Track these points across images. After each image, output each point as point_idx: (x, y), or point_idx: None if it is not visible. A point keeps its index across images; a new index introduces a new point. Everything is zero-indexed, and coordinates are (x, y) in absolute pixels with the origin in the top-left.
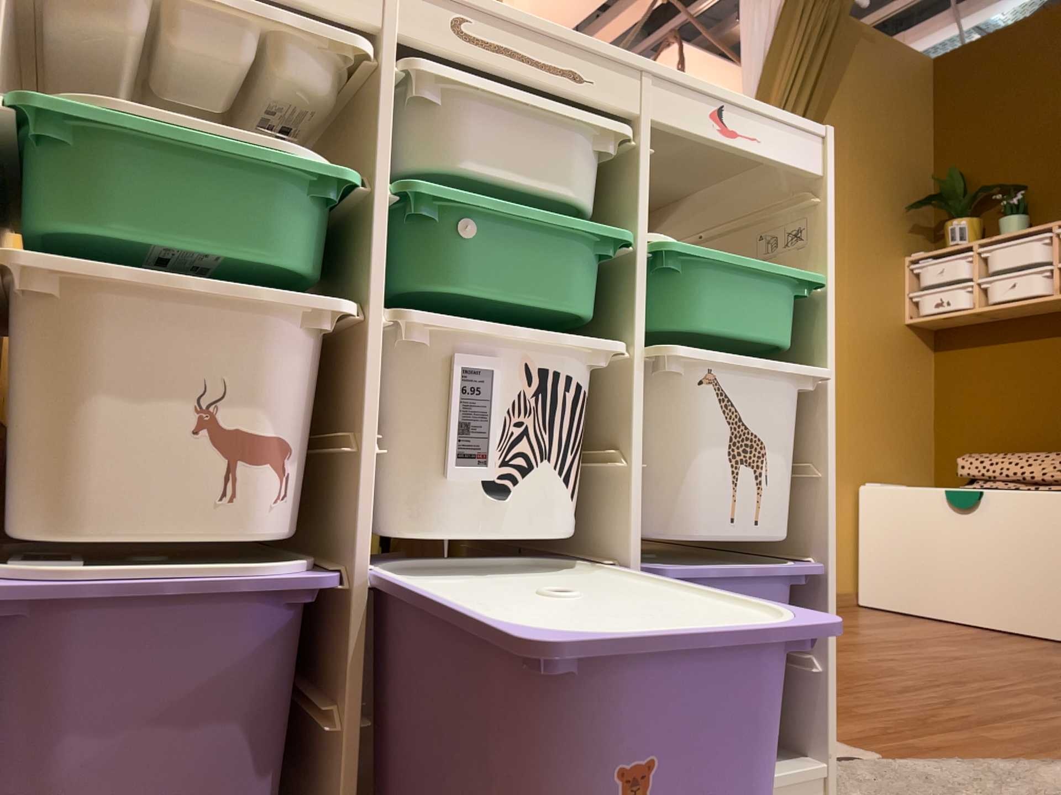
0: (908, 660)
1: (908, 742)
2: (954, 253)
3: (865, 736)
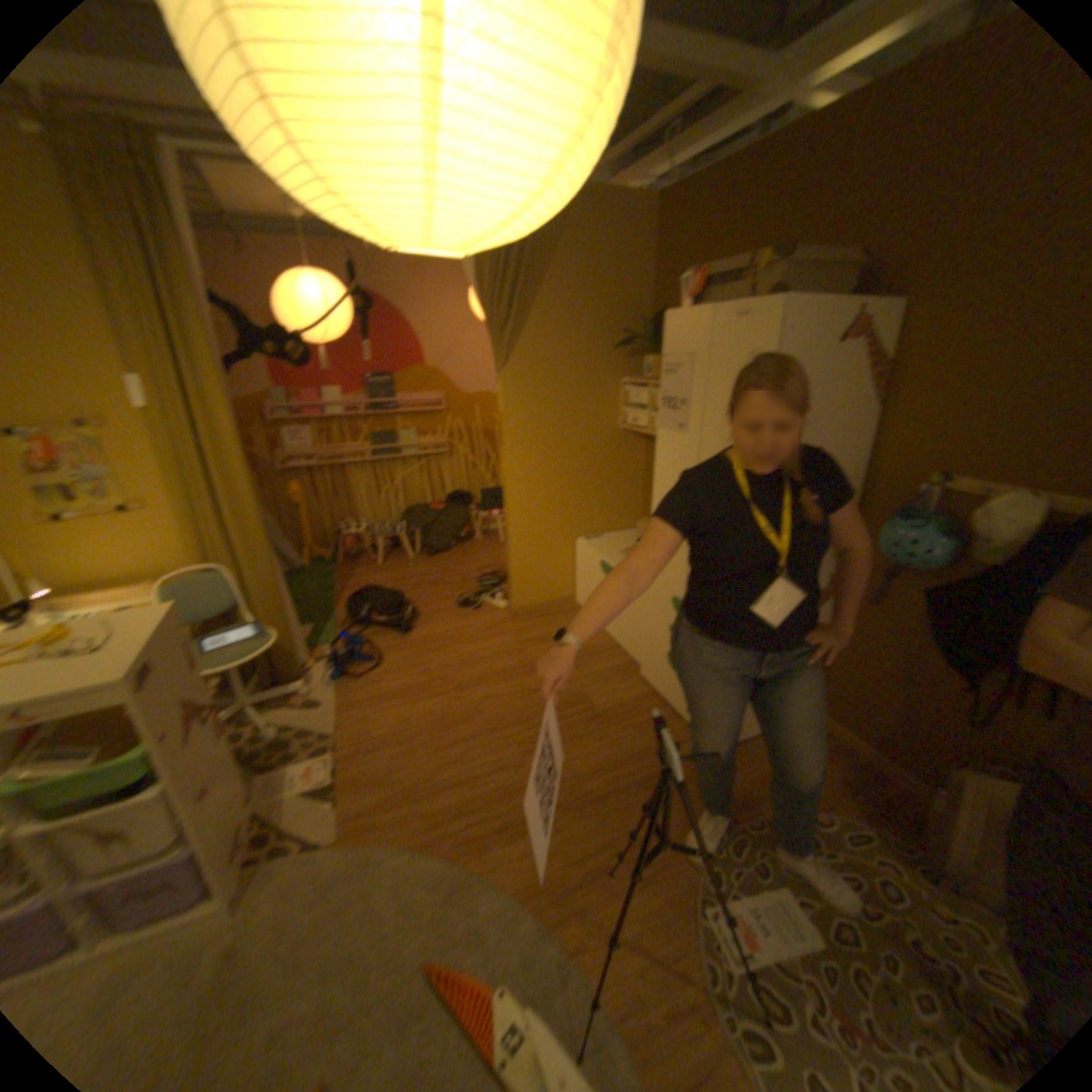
0: (498, 705)
1: (365, 831)
2: (648, 384)
3: (353, 822)
